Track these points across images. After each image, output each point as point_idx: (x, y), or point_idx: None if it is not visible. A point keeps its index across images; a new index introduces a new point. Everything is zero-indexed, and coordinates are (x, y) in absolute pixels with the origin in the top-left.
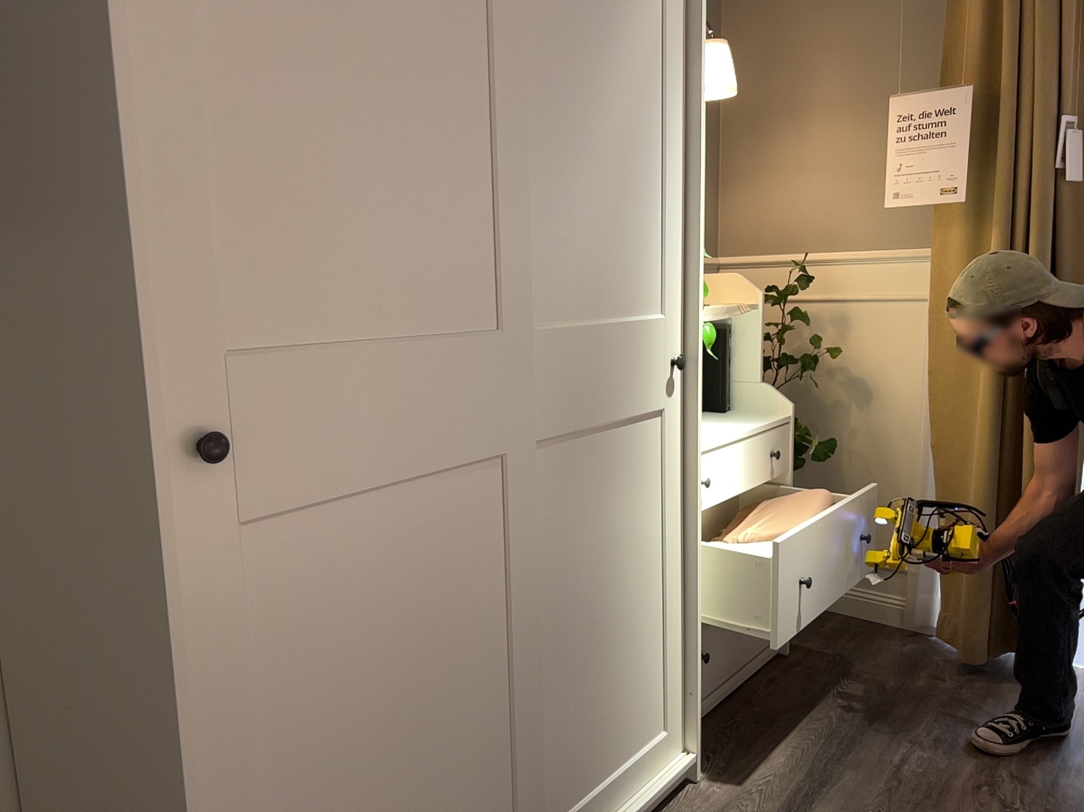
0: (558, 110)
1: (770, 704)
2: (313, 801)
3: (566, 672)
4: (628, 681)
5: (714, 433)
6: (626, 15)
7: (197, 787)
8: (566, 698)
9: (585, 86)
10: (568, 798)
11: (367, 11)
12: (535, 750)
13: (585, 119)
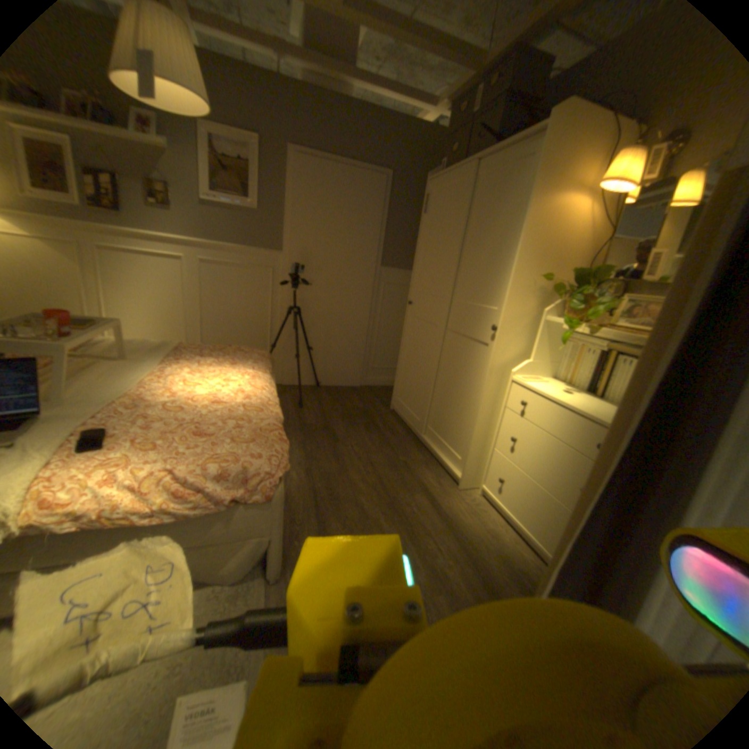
0: (476, 239)
1: (513, 549)
2: (408, 363)
3: (443, 395)
4: (456, 422)
5: (567, 397)
6: (508, 196)
7: (402, 347)
8: (441, 402)
9: (486, 229)
10: (435, 428)
11: (440, 234)
12: (431, 402)
13: (484, 239)
